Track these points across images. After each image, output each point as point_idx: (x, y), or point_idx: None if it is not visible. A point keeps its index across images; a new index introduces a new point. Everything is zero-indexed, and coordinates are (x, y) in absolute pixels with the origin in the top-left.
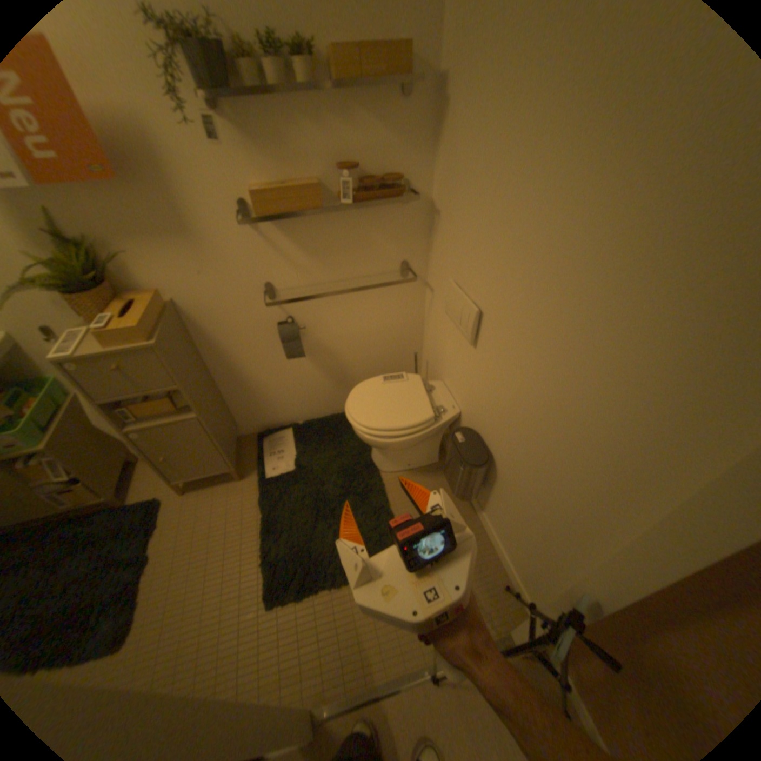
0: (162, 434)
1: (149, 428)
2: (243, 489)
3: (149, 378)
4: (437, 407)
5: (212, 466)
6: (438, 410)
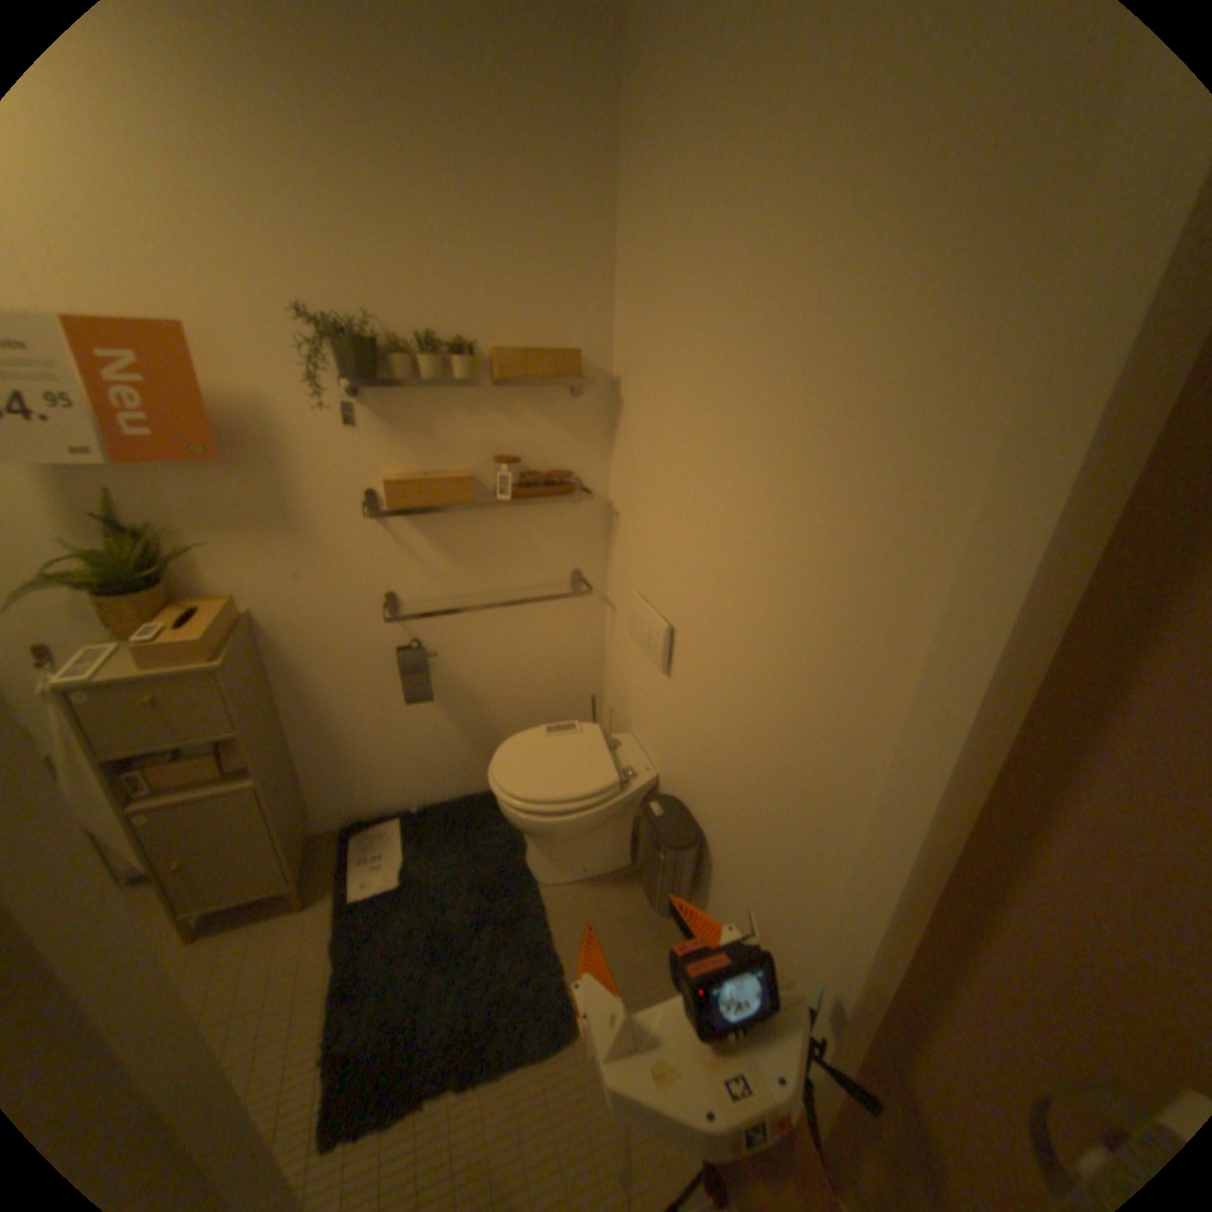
0: (191, 816)
1: (172, 806)
2: (306, 926)
3: (197, 719)
4: (624, 769)
5: (259, 881)
6: (626, 773)
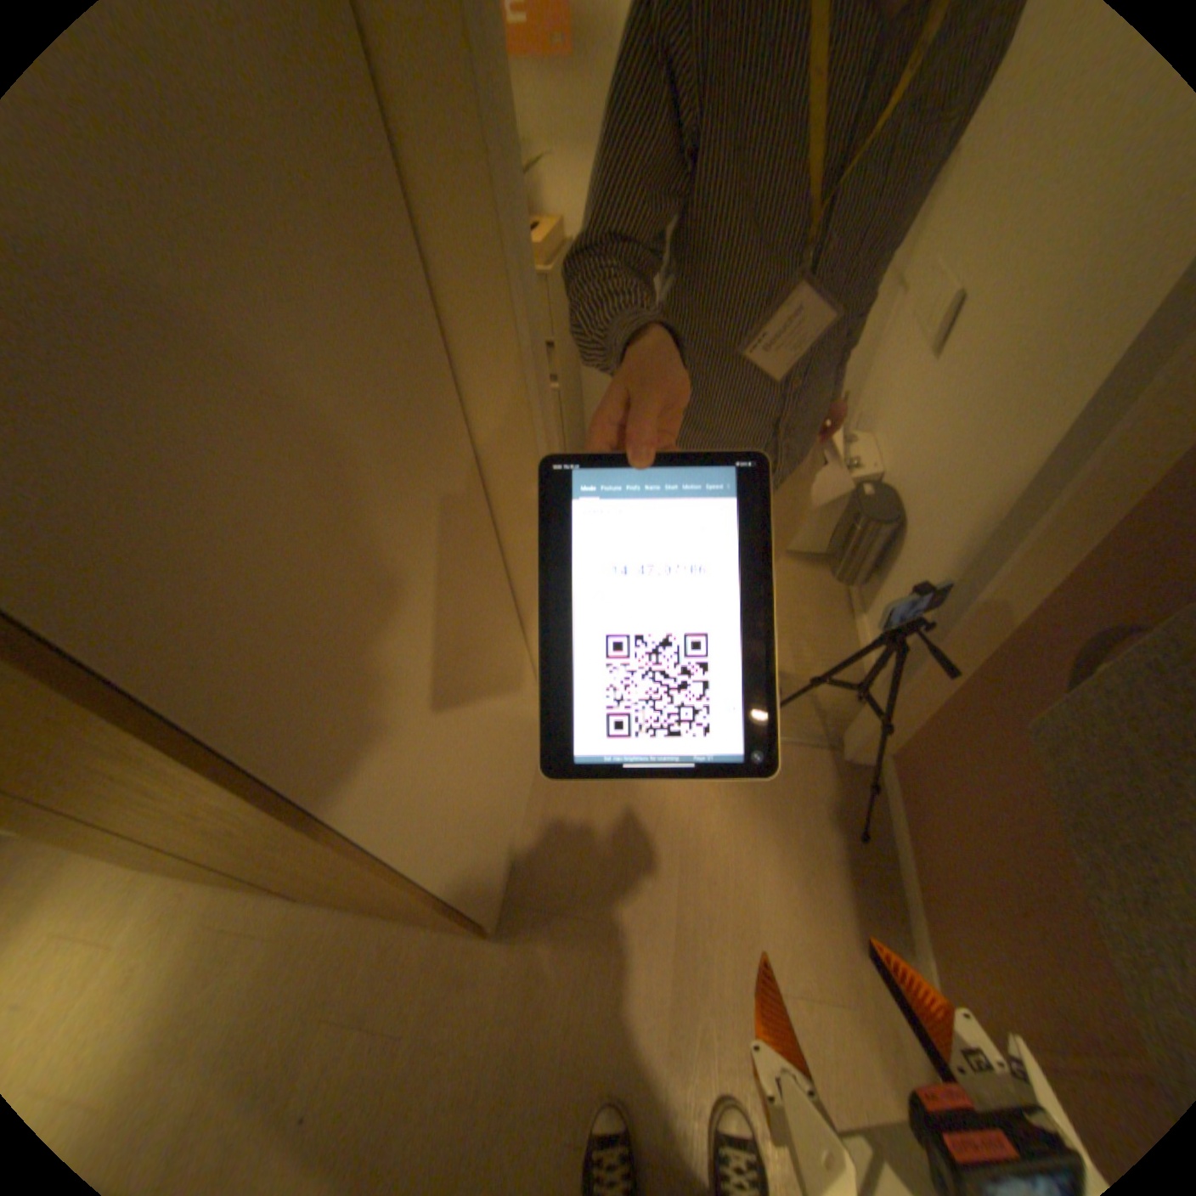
0: None
1: None
2: None
3: None
4: (852, 459)
5: None
6: (852, 460)
